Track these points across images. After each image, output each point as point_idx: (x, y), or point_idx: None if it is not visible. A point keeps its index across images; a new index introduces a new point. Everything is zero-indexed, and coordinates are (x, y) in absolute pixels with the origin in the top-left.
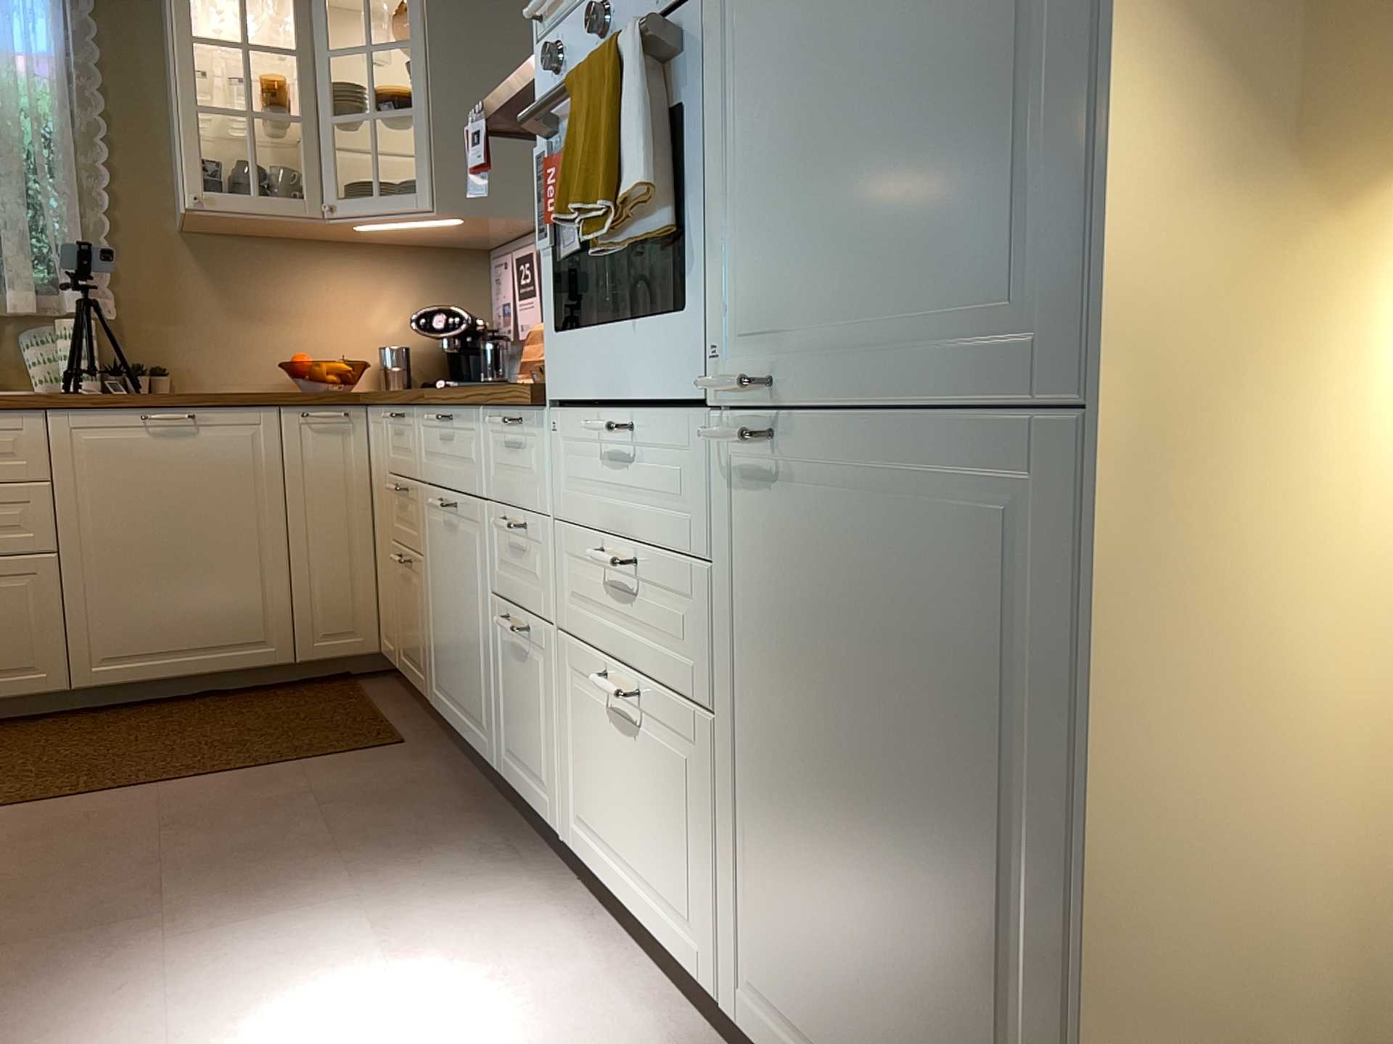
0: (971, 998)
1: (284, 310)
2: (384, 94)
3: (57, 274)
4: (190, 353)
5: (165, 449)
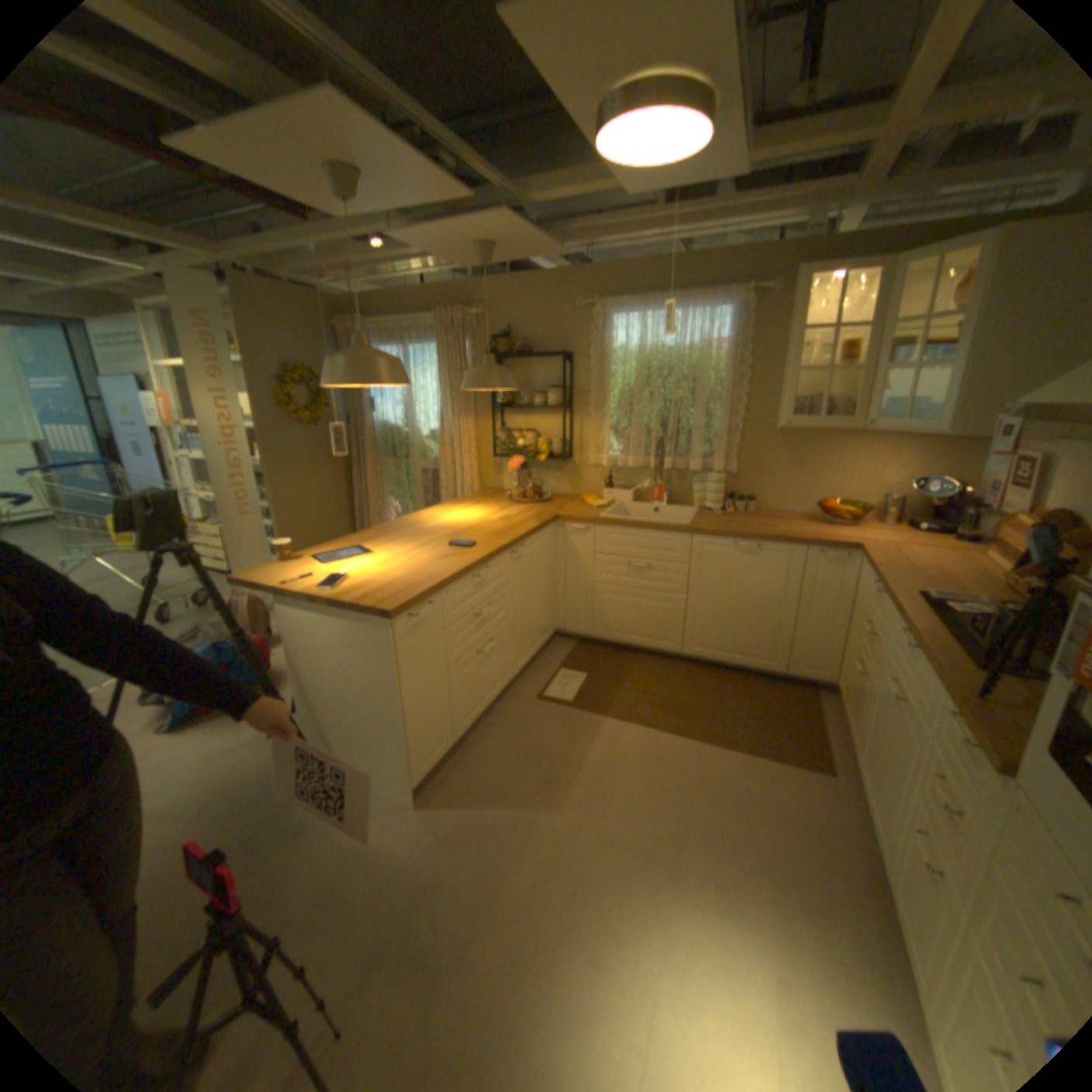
0: None
1: (827, 469)
2: (933, 339)
3: (712, 450)
4: (769, 489)
5: (742, 560)
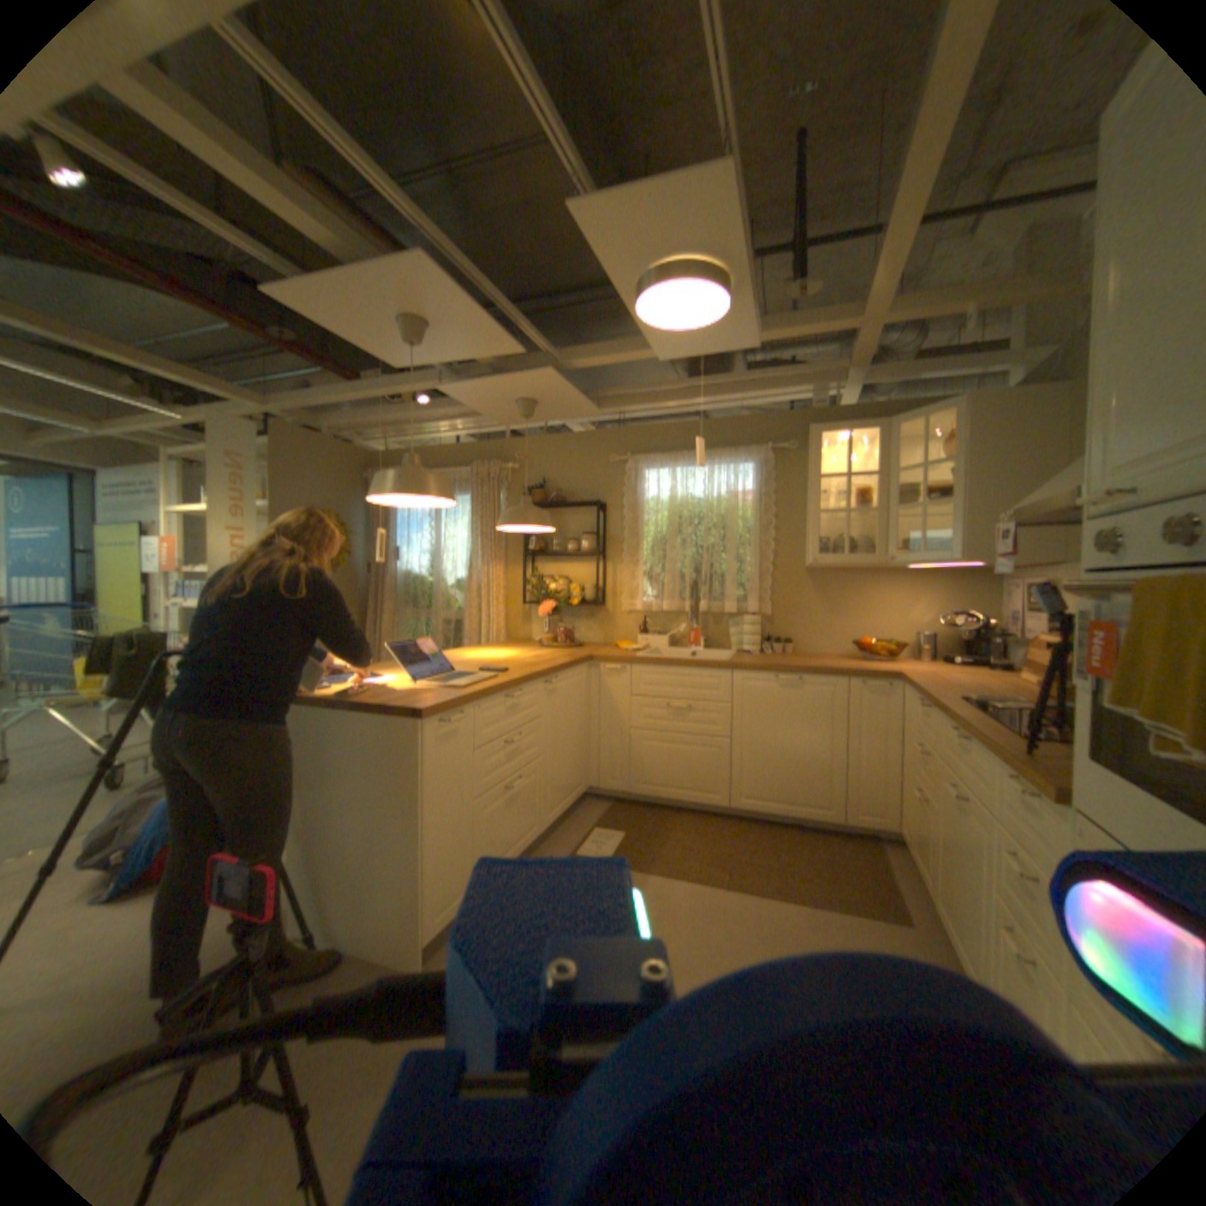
0: None
1: (857, 610)
2: (932, 487)
3: (745, 593)
4: (804, 632)
5: (785, 694)
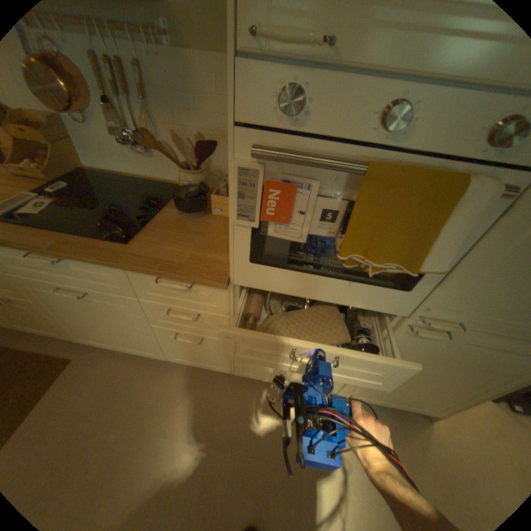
0: (447, 397)
1: None
2: None
3: None
4: None
5: None
